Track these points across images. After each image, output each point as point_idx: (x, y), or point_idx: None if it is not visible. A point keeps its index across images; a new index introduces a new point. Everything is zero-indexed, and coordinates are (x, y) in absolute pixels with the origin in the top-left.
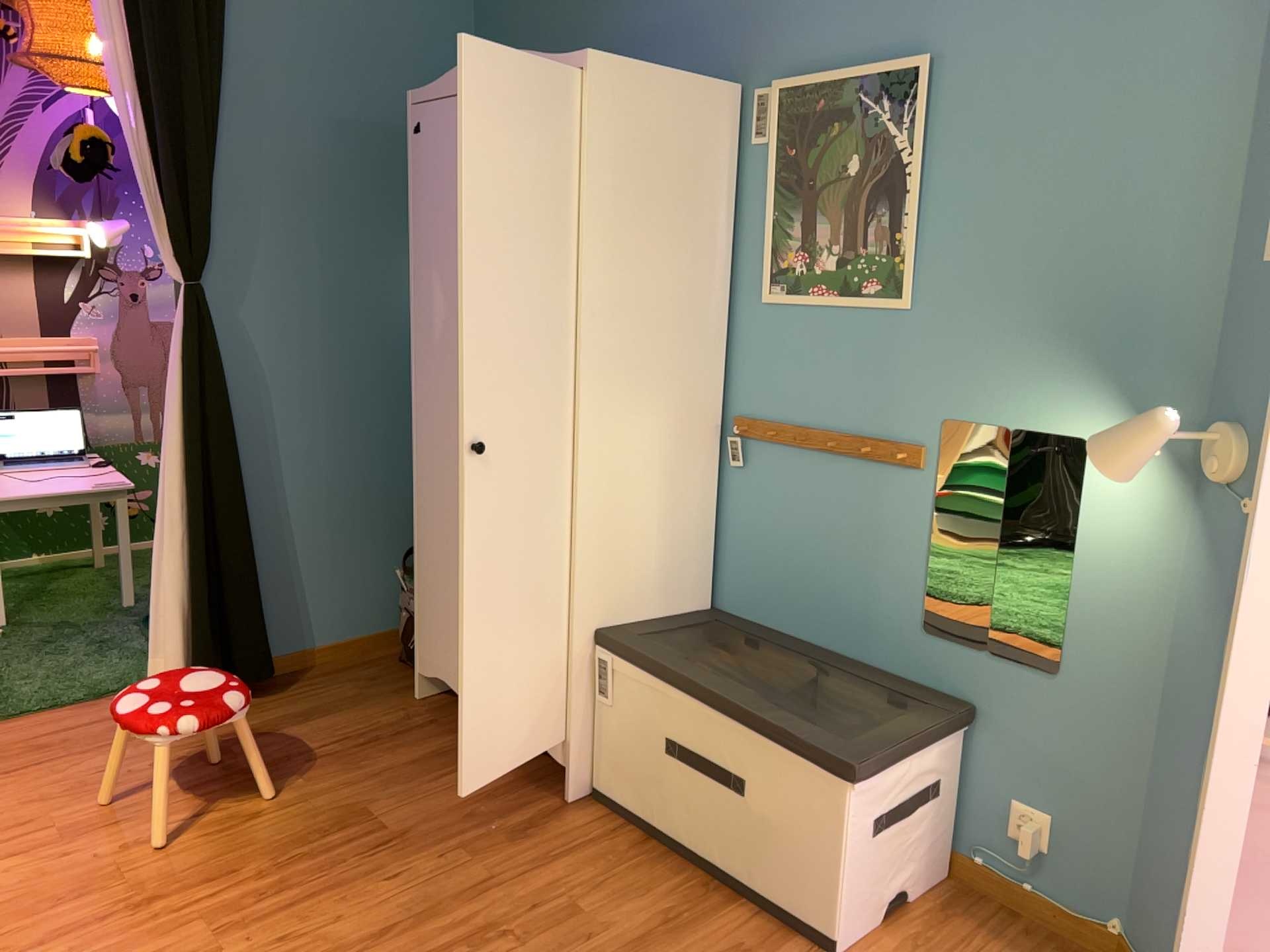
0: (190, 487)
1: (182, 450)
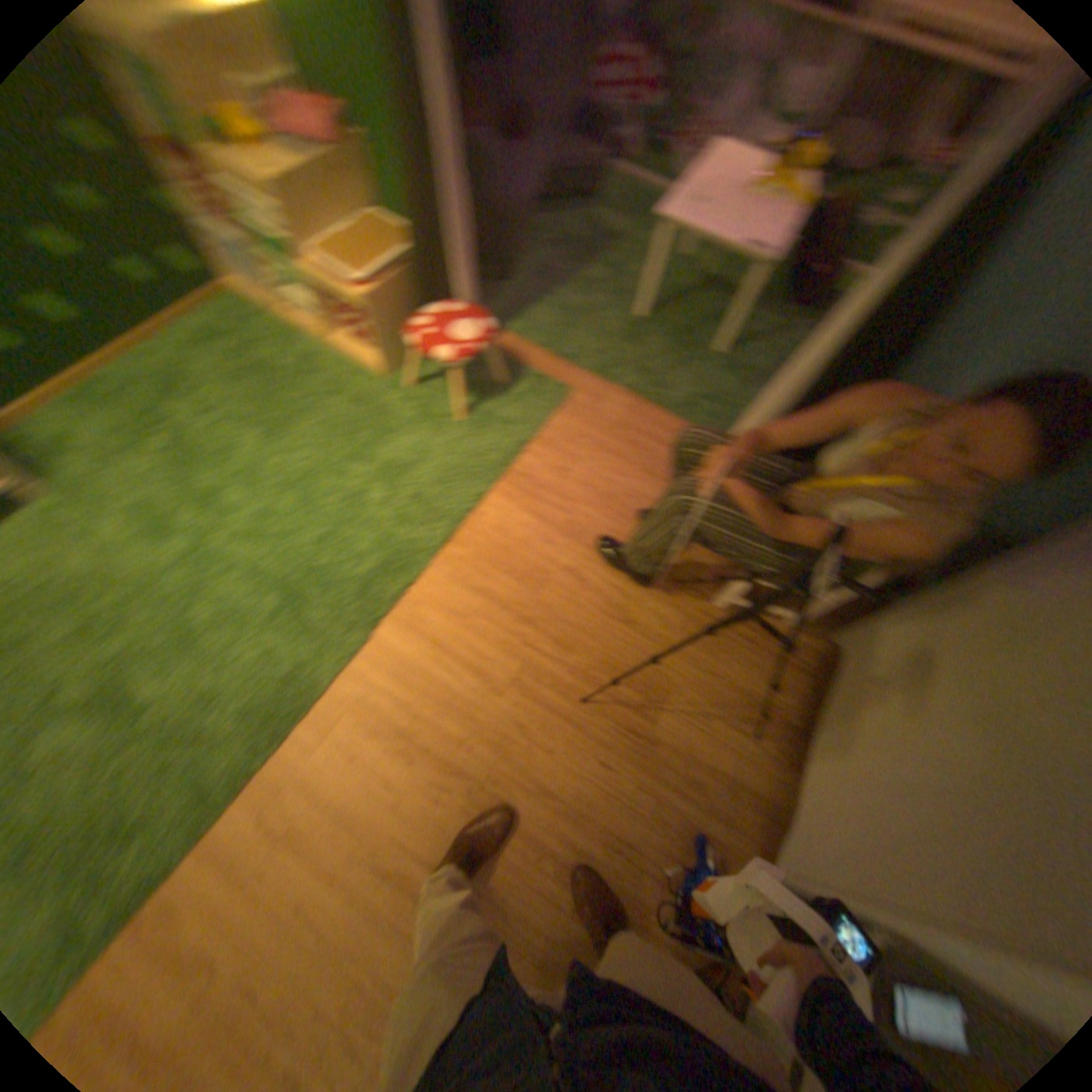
0: (824, 370)
1: (854, 327)
